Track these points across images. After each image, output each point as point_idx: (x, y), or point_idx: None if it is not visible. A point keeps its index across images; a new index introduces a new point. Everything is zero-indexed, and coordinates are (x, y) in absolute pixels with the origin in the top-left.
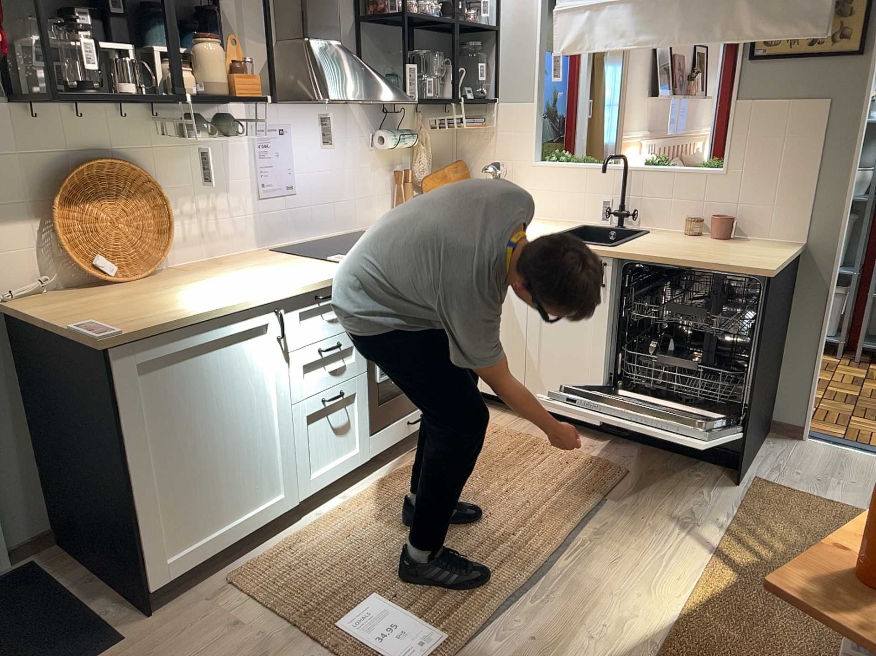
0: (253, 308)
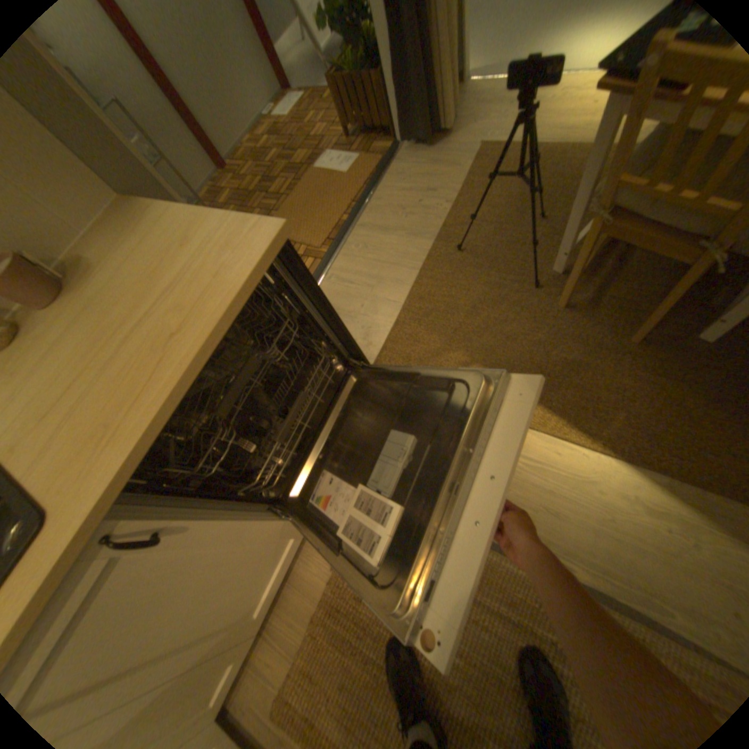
0: None
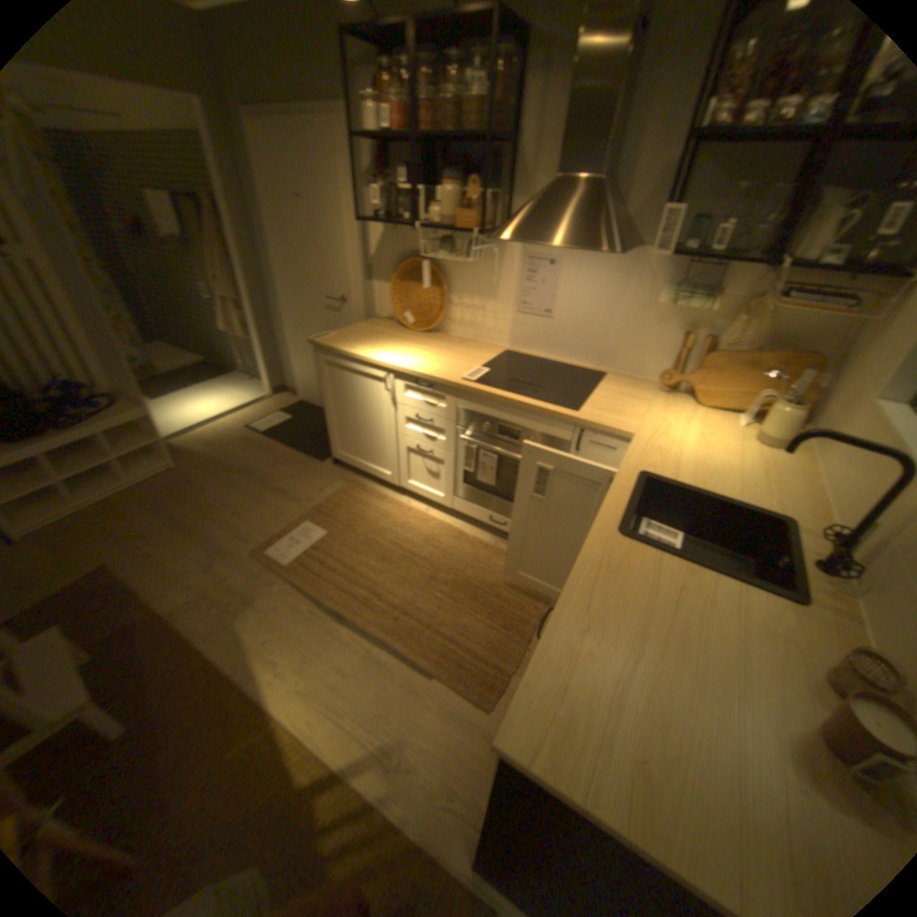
0: (372, 365)
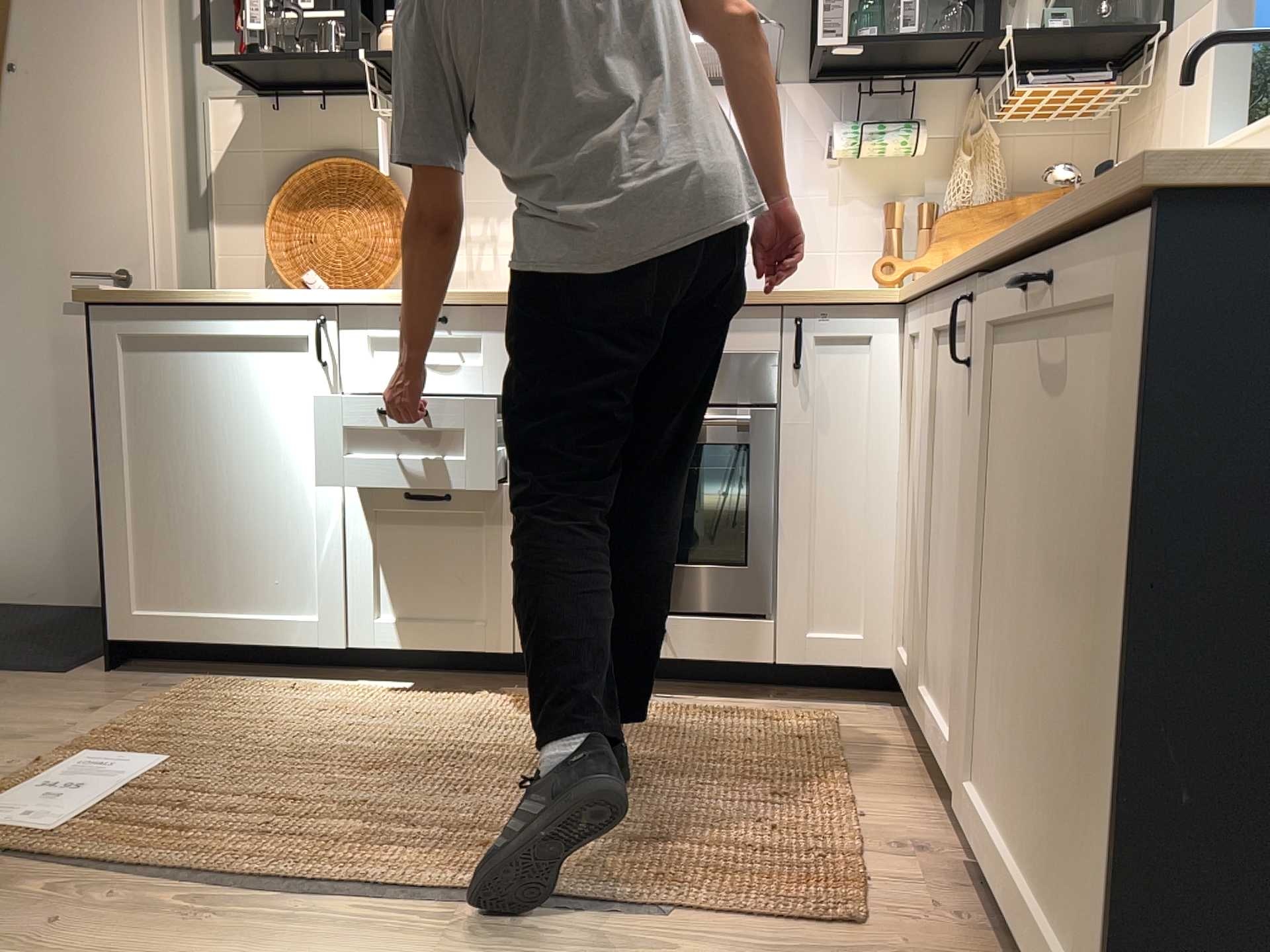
0: (282, 306)
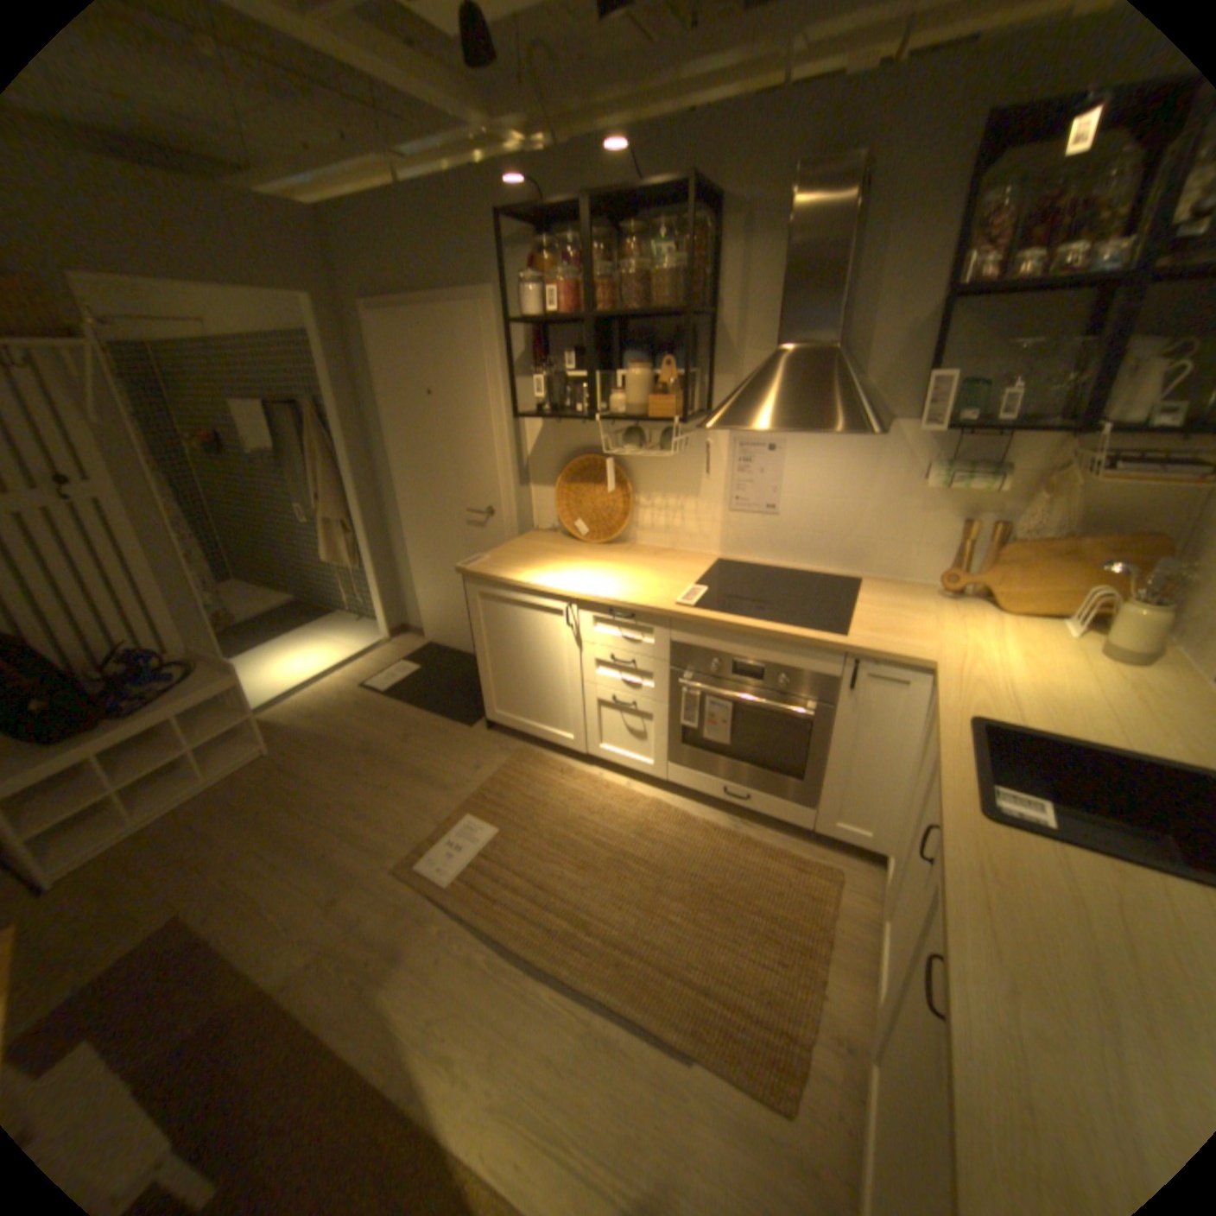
0: (549, 593)
